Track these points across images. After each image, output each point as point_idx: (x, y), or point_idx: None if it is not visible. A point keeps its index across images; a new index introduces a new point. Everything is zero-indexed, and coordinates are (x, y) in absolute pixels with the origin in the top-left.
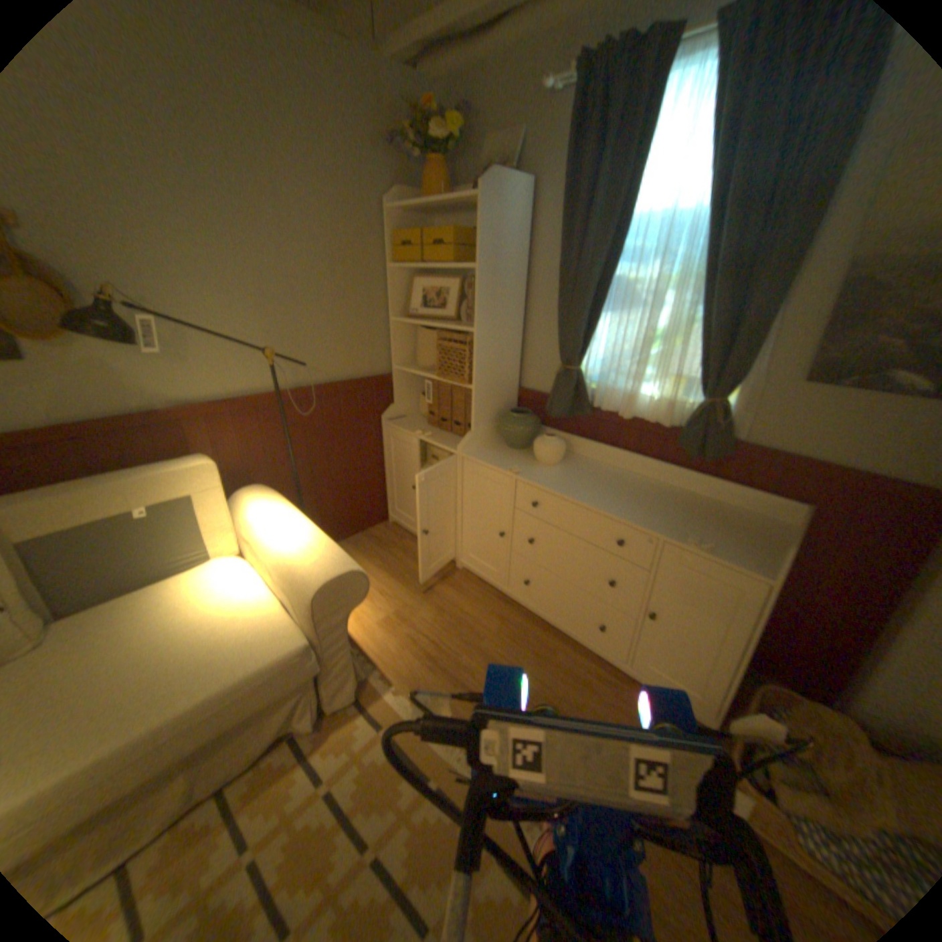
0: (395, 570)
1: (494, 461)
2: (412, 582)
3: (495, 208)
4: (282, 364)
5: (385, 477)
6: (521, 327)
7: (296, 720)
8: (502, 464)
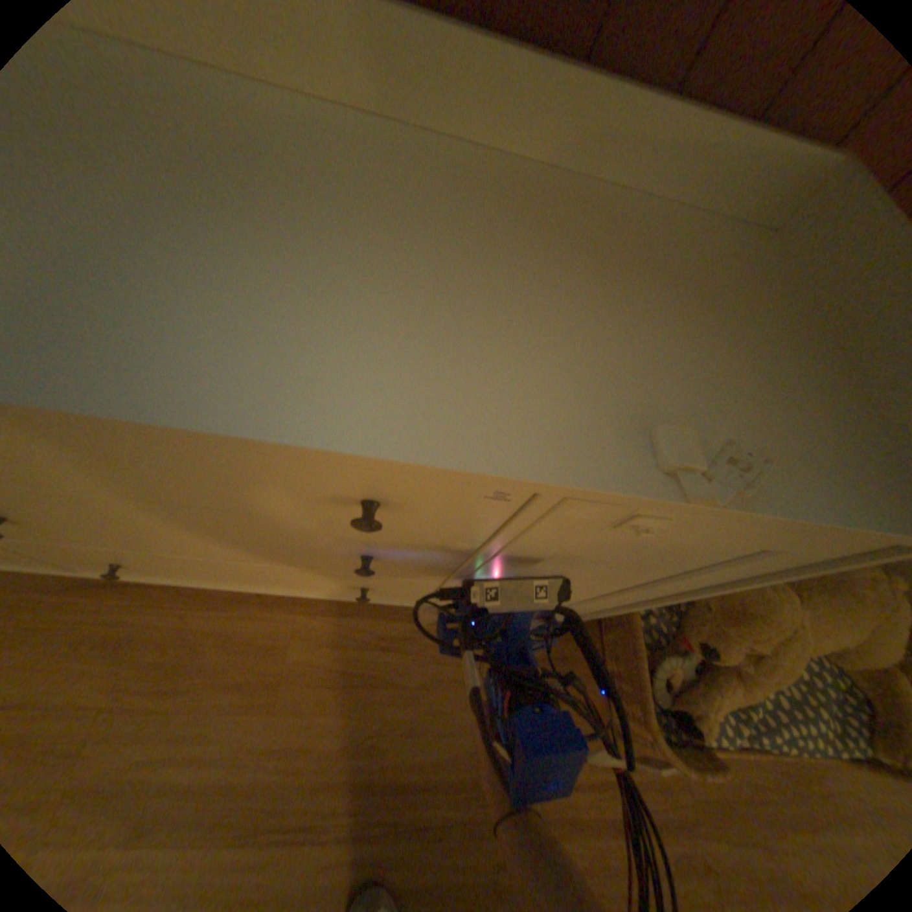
0: None
1: None
2: None
3: None
4: None
5: None
6: None
7: None
8: None
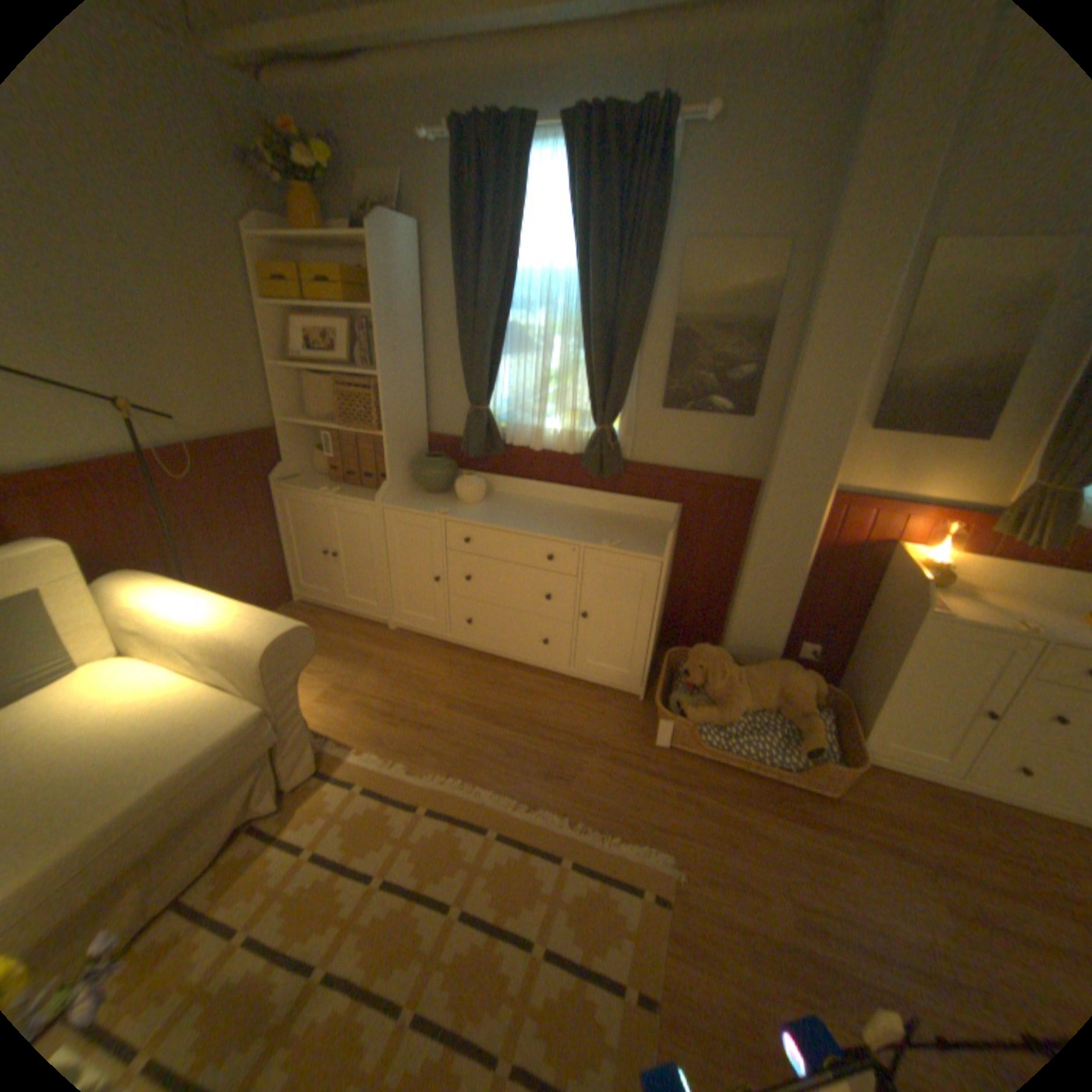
0: (319, 647)
1: (419, 507)
2: (343, 654)
3: (385, 251)
4: (133, 420)
5: (282, 550)
6: (423, 371)
7: (255, 804)
8: (428, 508)
